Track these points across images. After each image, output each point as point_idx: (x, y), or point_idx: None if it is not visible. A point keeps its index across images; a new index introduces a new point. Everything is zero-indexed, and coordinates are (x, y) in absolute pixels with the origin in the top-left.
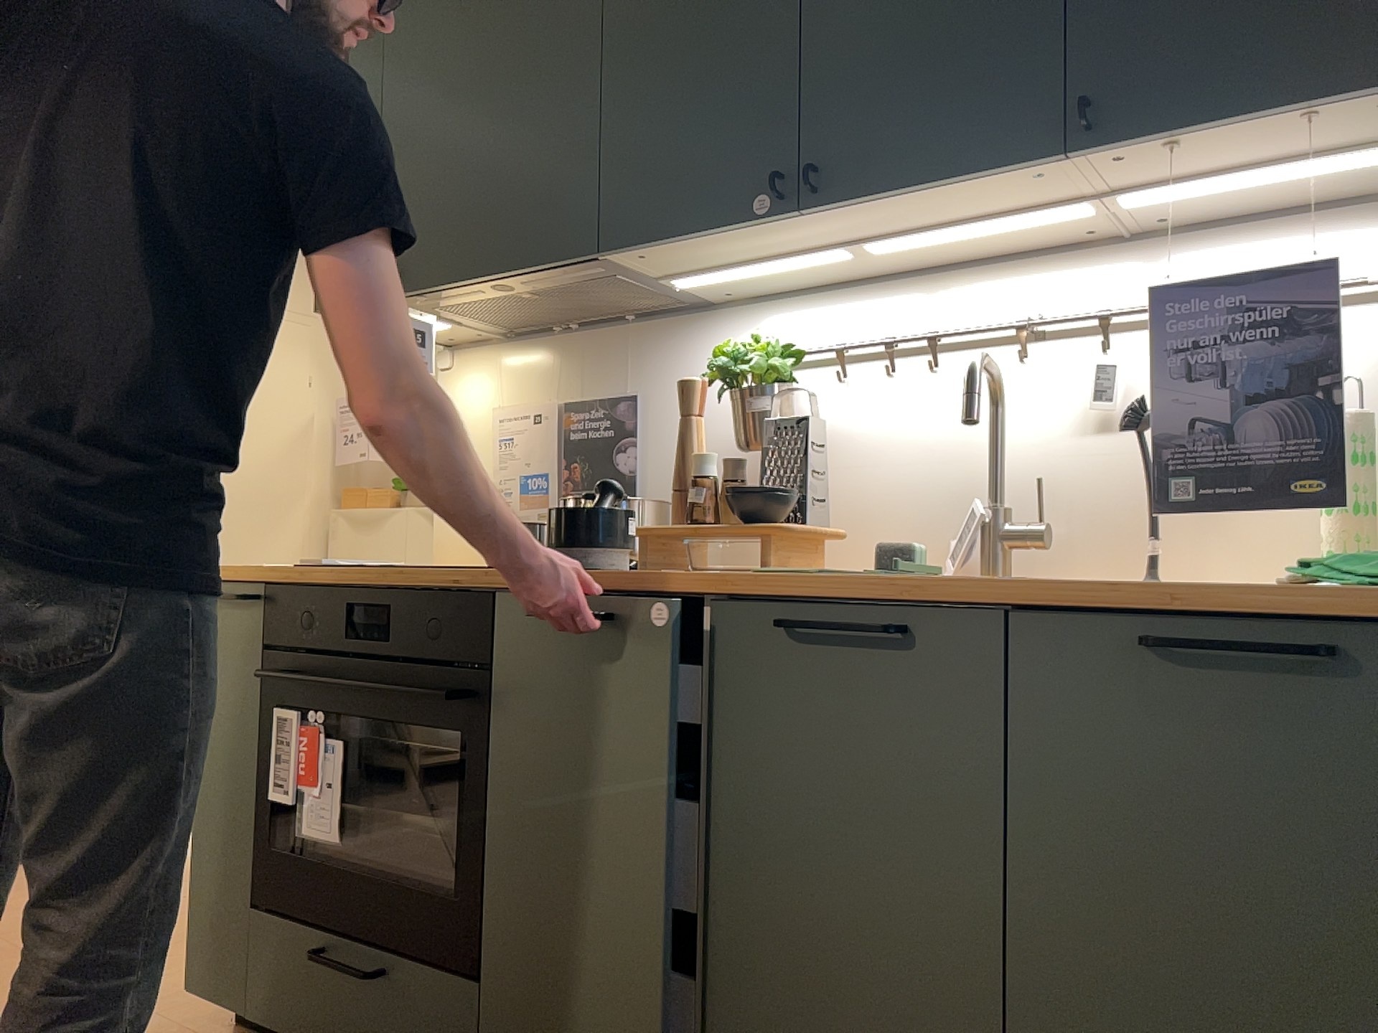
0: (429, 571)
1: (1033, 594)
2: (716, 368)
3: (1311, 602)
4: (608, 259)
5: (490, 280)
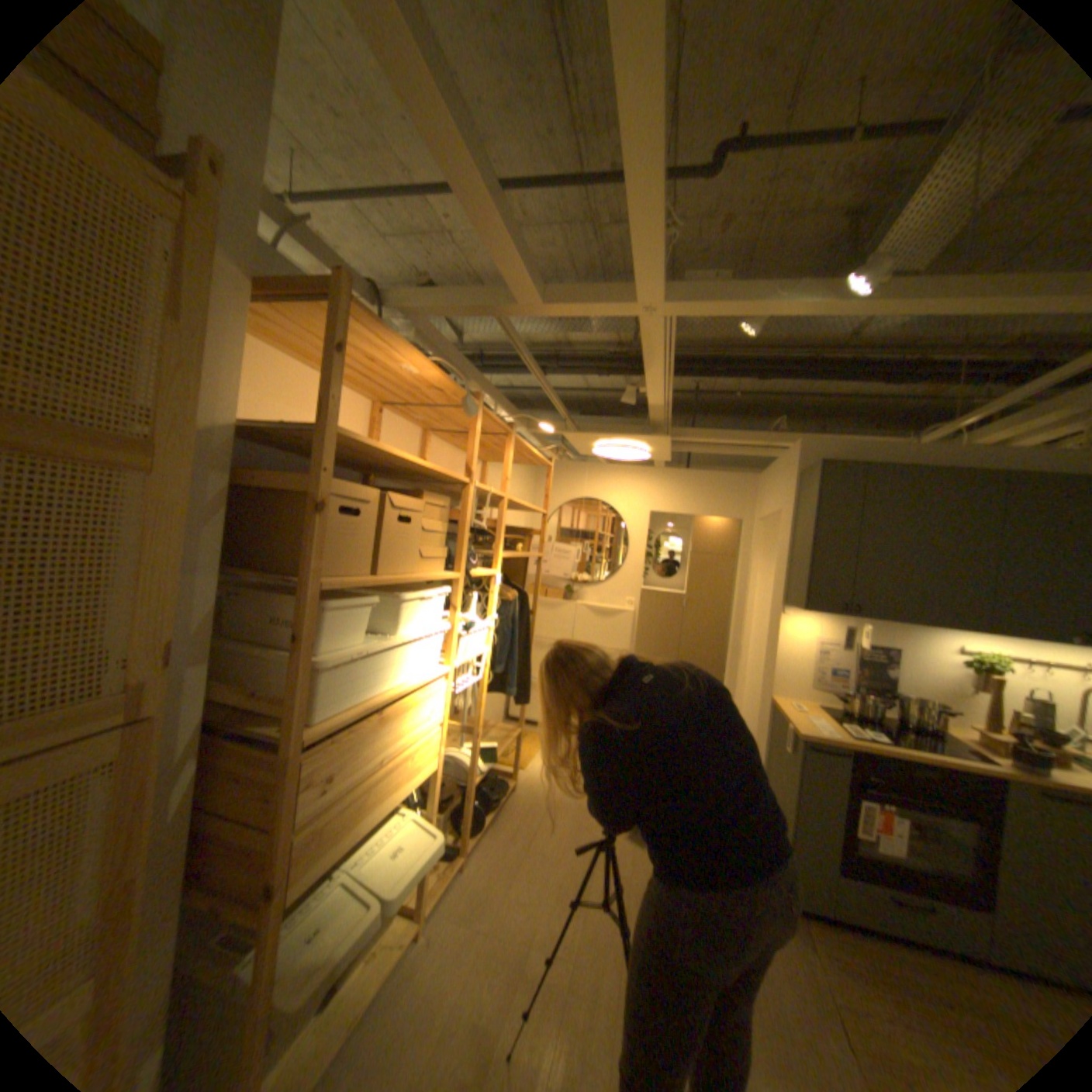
0: (956, 761)
1: None
2: (985, 666)
3: None
4: (977, 631)
5: (918, 625)
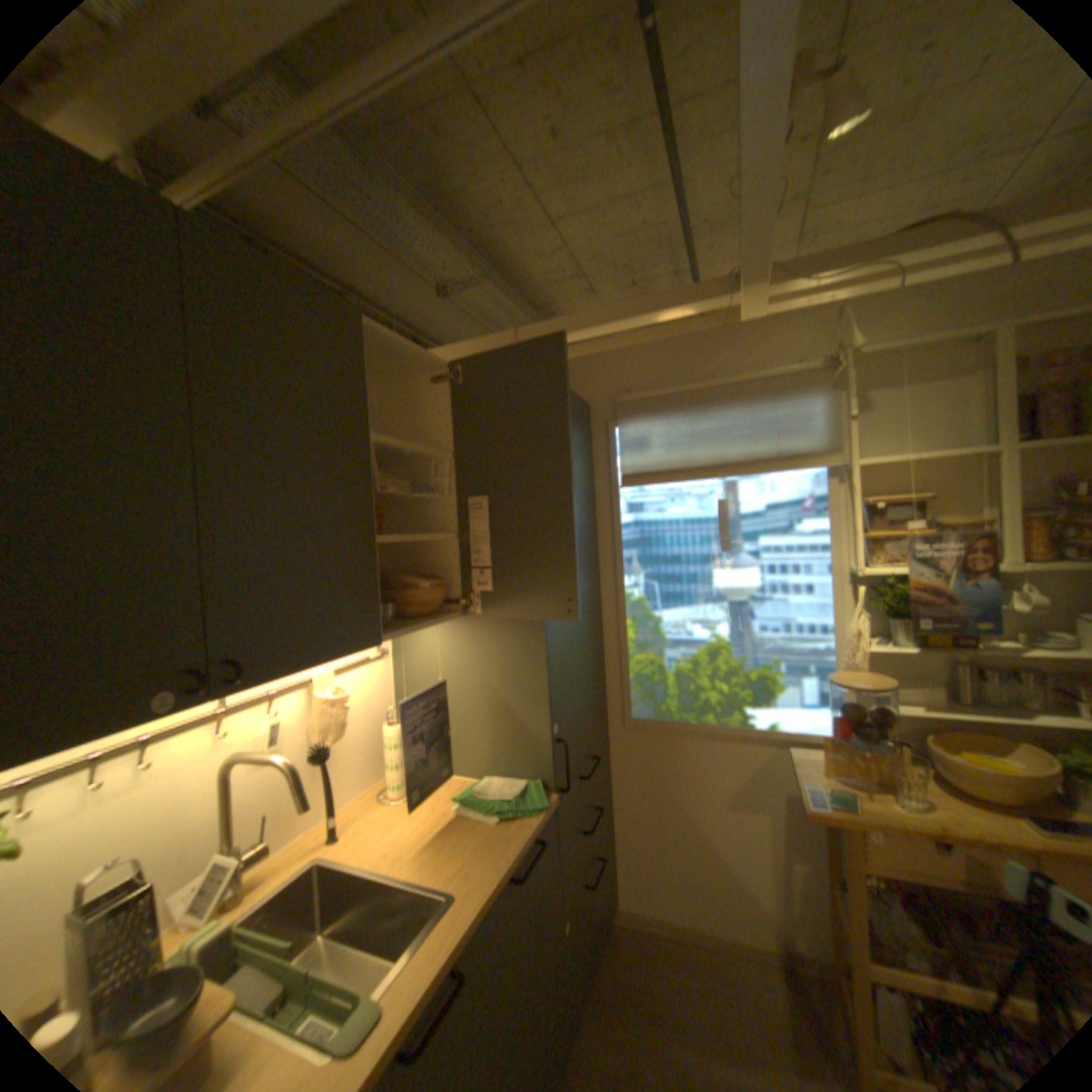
0: None
1: (494, 898)
2: None
3: (539, 832)
4: None
5: None
